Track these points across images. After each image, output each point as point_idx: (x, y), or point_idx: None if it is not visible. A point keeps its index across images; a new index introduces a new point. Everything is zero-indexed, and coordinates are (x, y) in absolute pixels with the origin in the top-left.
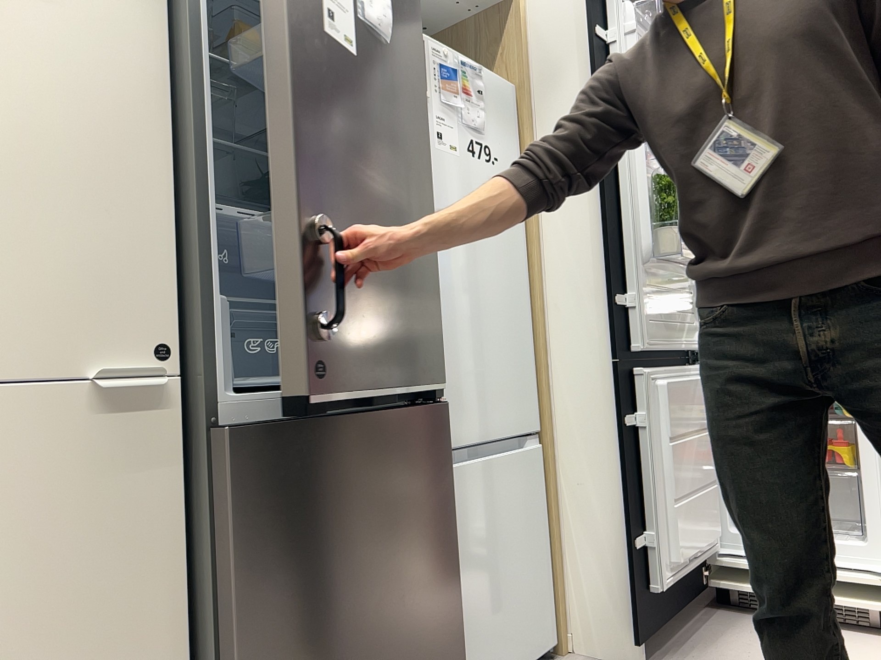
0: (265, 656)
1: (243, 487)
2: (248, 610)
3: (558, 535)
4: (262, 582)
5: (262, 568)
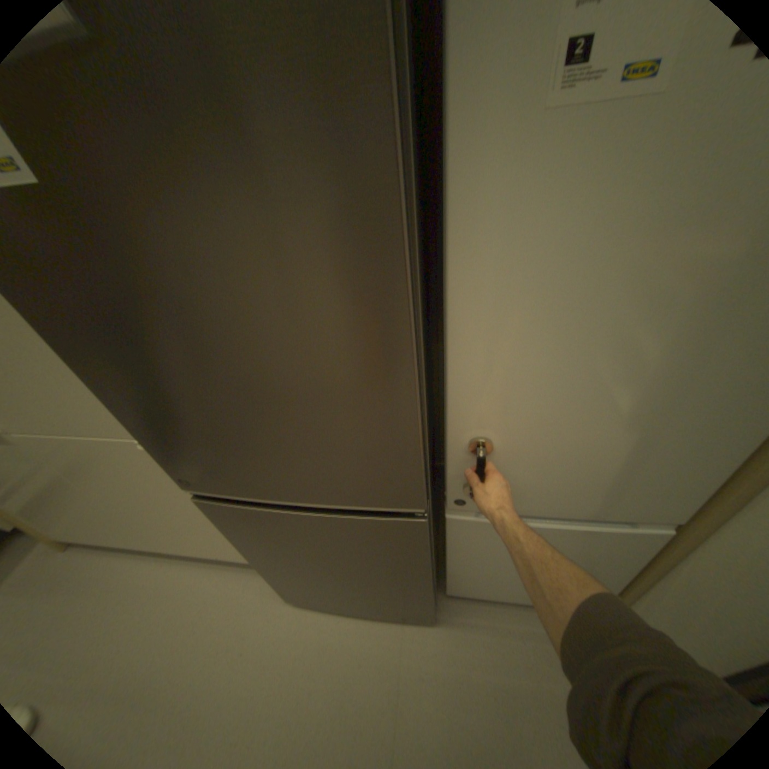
0: (263, 566)
1: (216, 520)
2: (245, 553)
3: (648, 583)
4: (249, 550)
5: (246, 546)
